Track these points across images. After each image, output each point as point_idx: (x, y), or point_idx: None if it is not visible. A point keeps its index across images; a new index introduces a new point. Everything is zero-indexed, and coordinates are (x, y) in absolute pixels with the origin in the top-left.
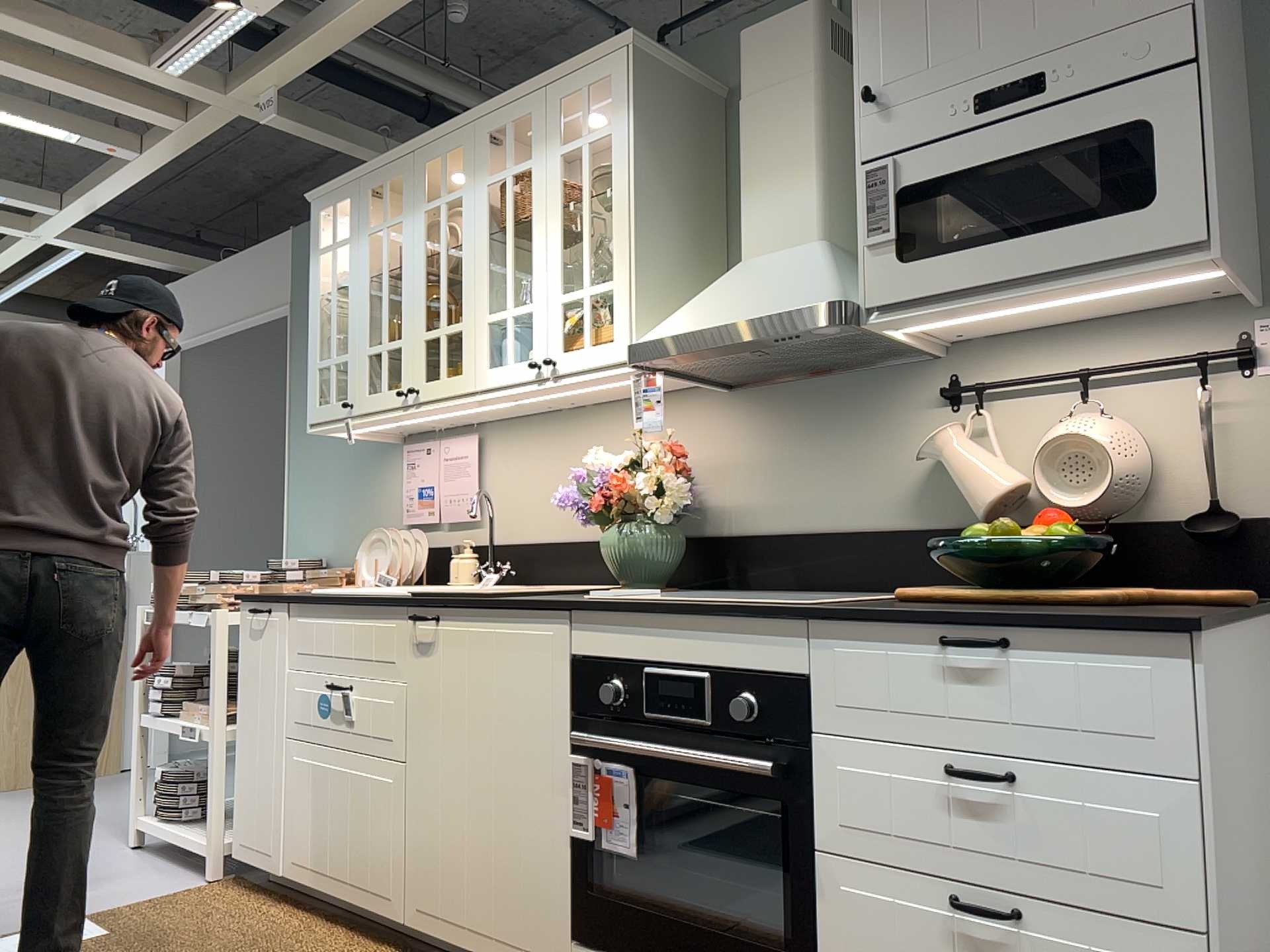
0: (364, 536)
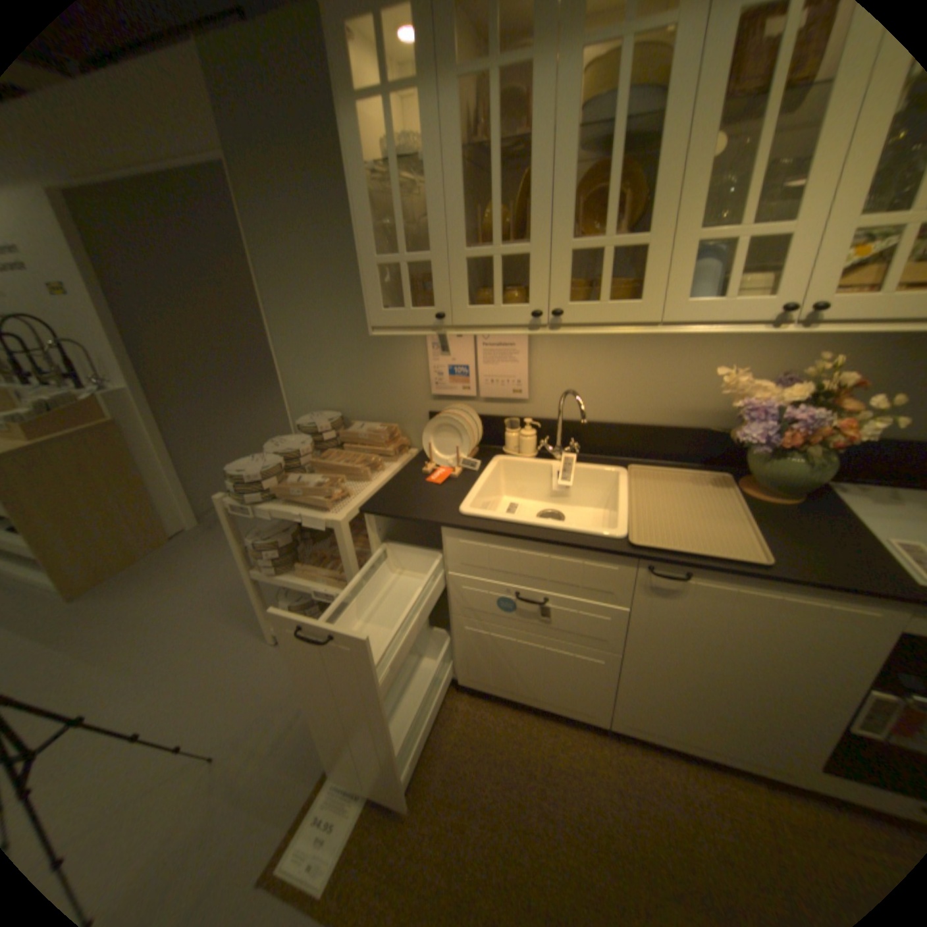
0: (381, 398)
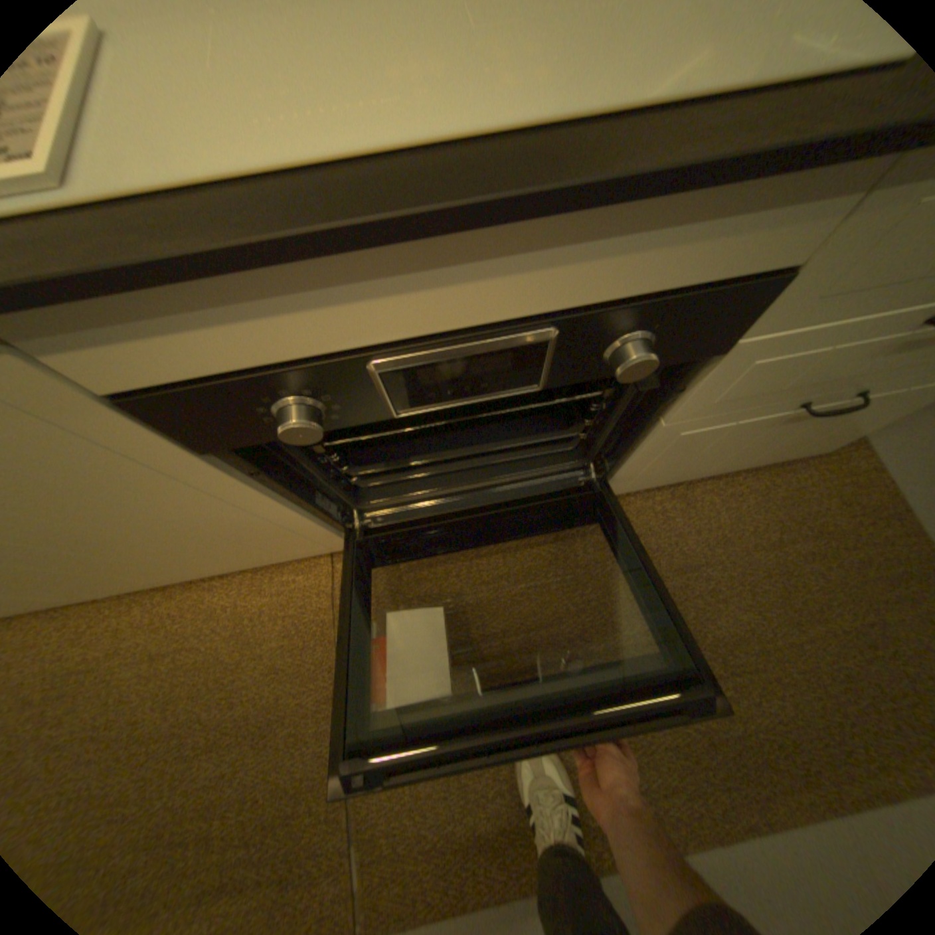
0: None
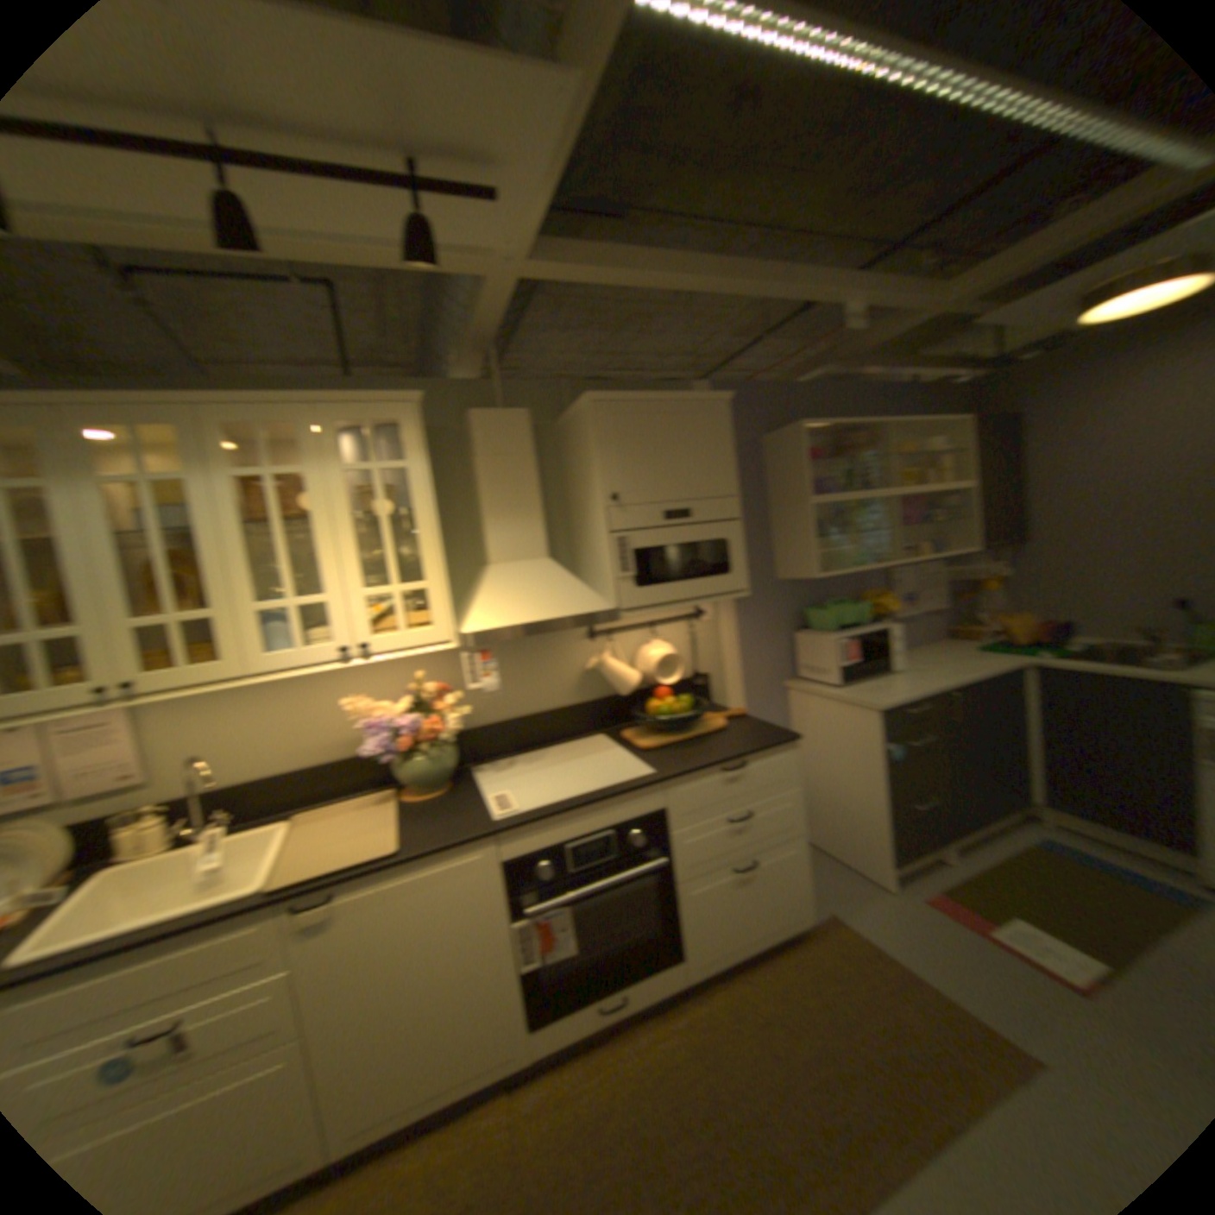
0: None
